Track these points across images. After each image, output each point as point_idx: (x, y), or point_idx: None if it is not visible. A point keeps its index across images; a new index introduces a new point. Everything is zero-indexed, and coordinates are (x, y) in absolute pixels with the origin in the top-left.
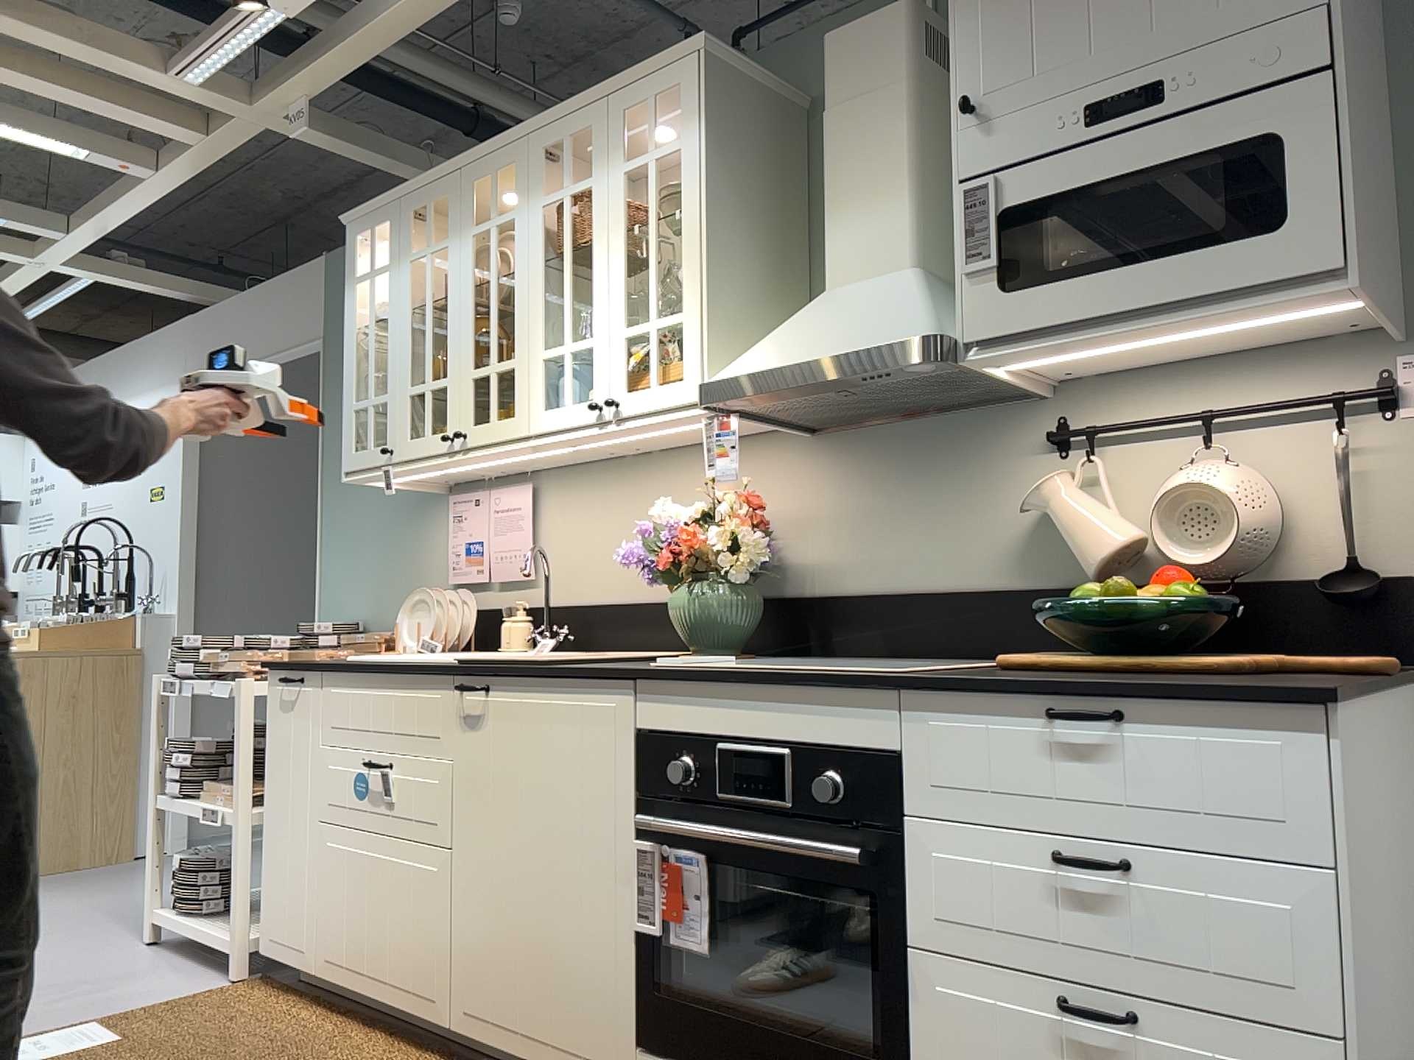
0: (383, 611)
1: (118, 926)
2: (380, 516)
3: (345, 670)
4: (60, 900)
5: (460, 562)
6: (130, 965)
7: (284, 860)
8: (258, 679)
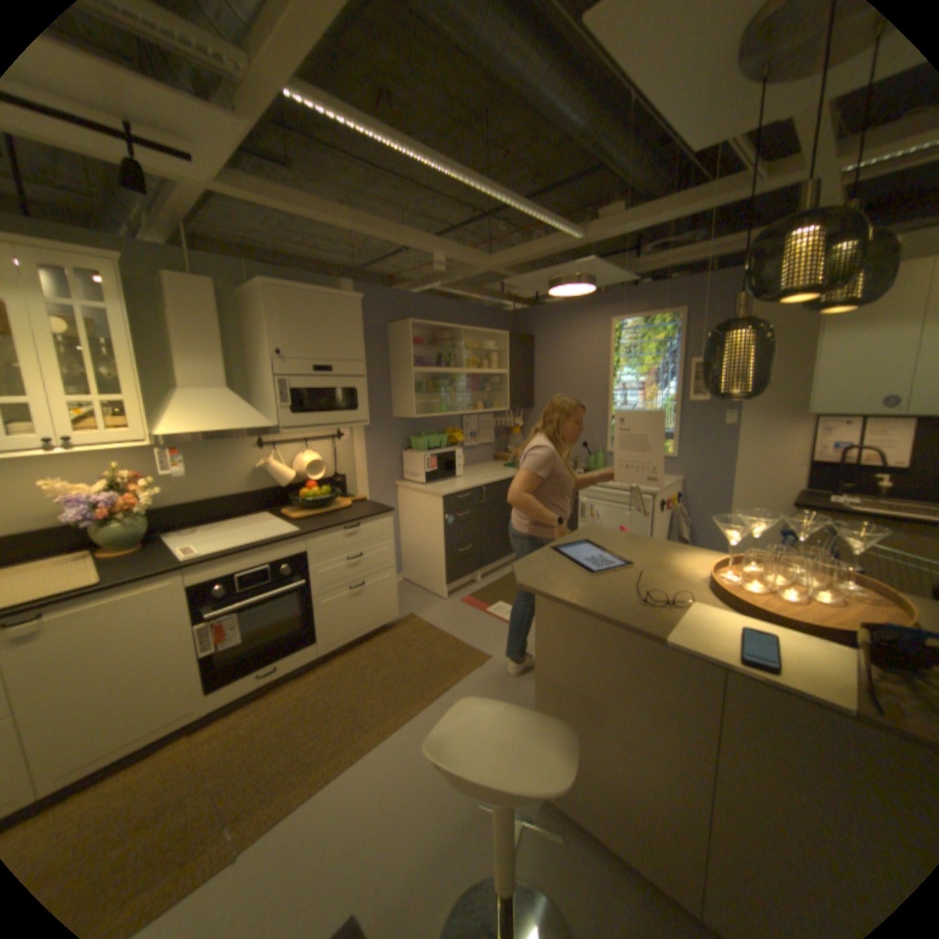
0: None
1: None
2: None
3: None
4: None
5: None
6: None
7: None
8: None
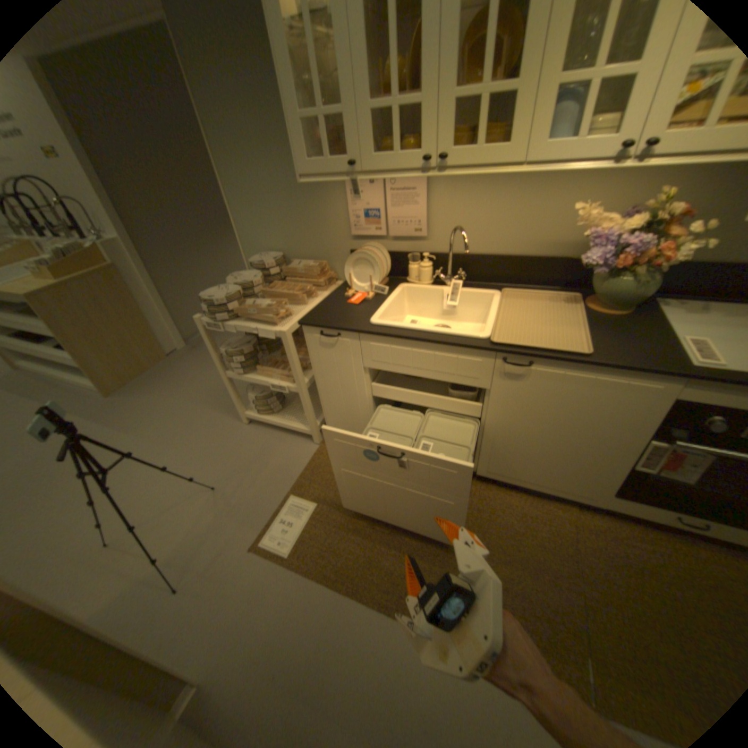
0: (295, 247)
1: (217, 414)
2: (276, 185)
3: (385, 338)
4: (165, 400)
5: (361, 223)
6: (256, 444)
7: (340, 408)
8: (278, 321)
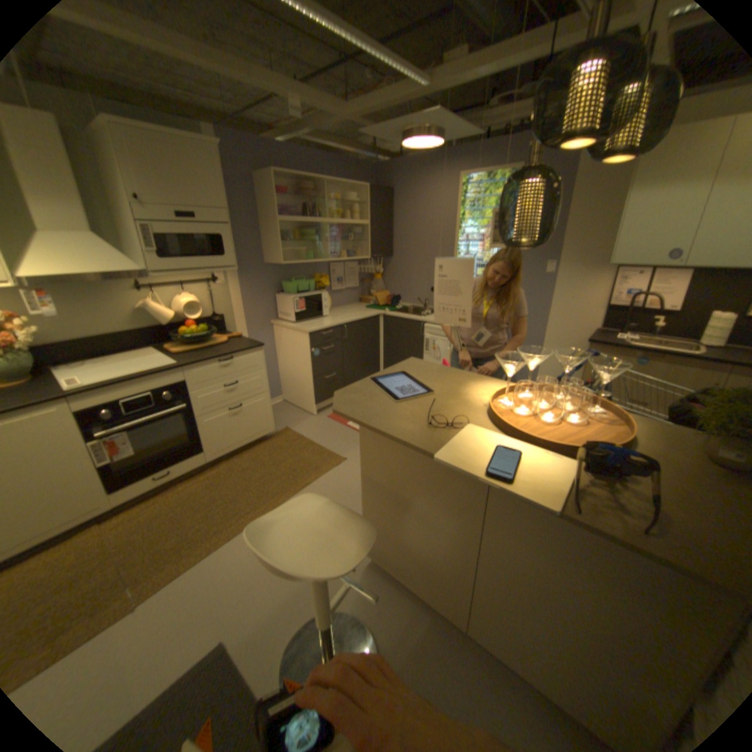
0: None
1: None
2: None
3: None
4: None
5: None
6: None
7: None
8: None
